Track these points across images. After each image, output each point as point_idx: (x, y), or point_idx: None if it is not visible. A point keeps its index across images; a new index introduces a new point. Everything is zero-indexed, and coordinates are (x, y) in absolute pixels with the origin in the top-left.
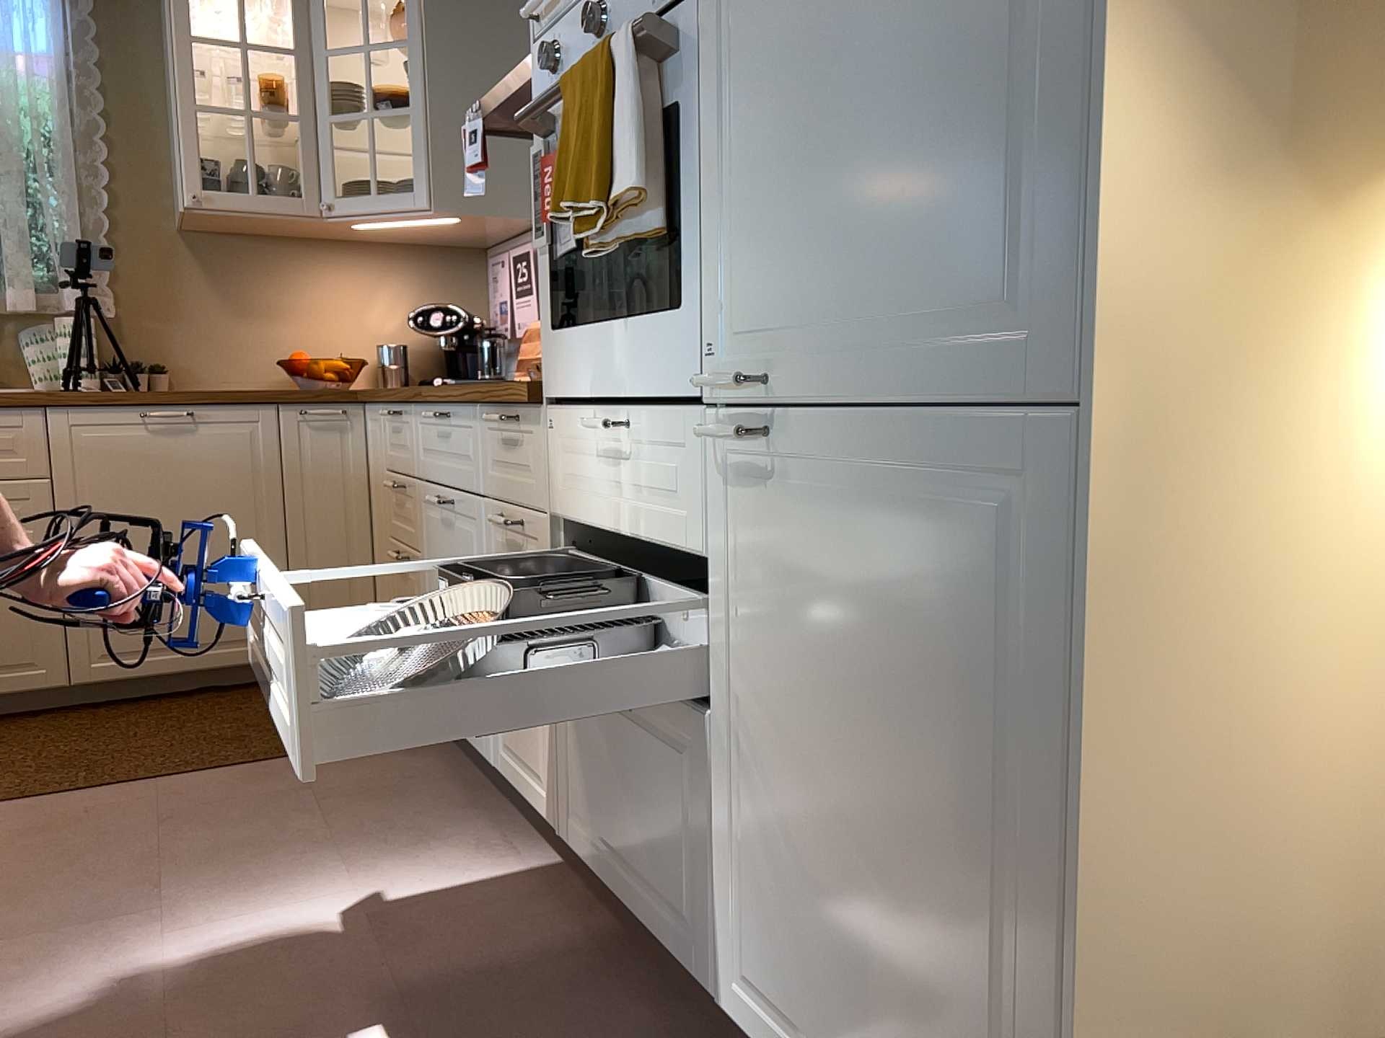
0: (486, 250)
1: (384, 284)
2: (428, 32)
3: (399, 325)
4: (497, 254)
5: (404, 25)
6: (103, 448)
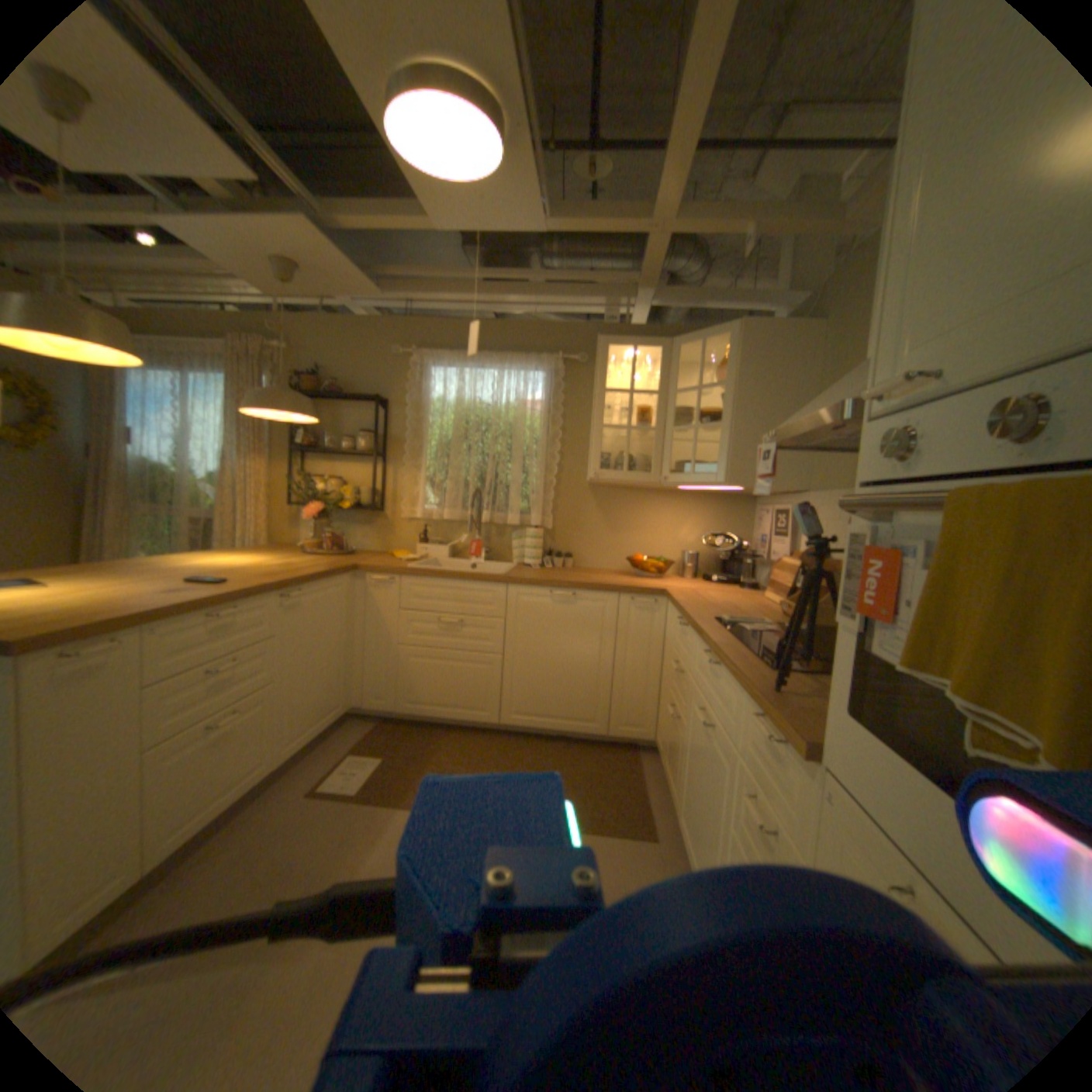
0: (756, 498)
1: (691, 516)
2: (739, 376)
3: (697, 540)
4: (764, 504)
5: (724, 373)
6: (530, 607)
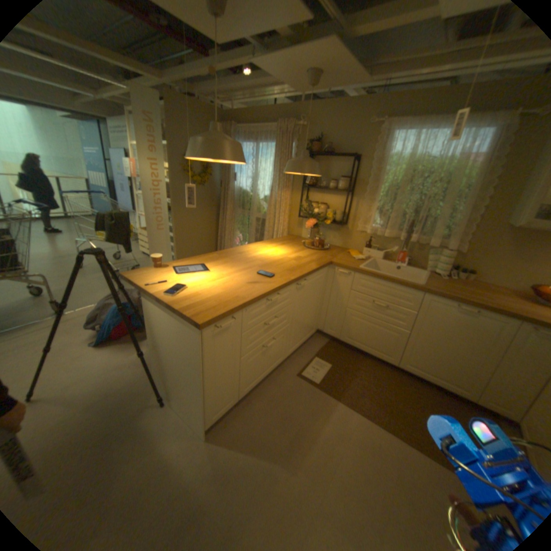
0: None
1: None
2: None
3: None
4: None
5: None
6: (440, 311)
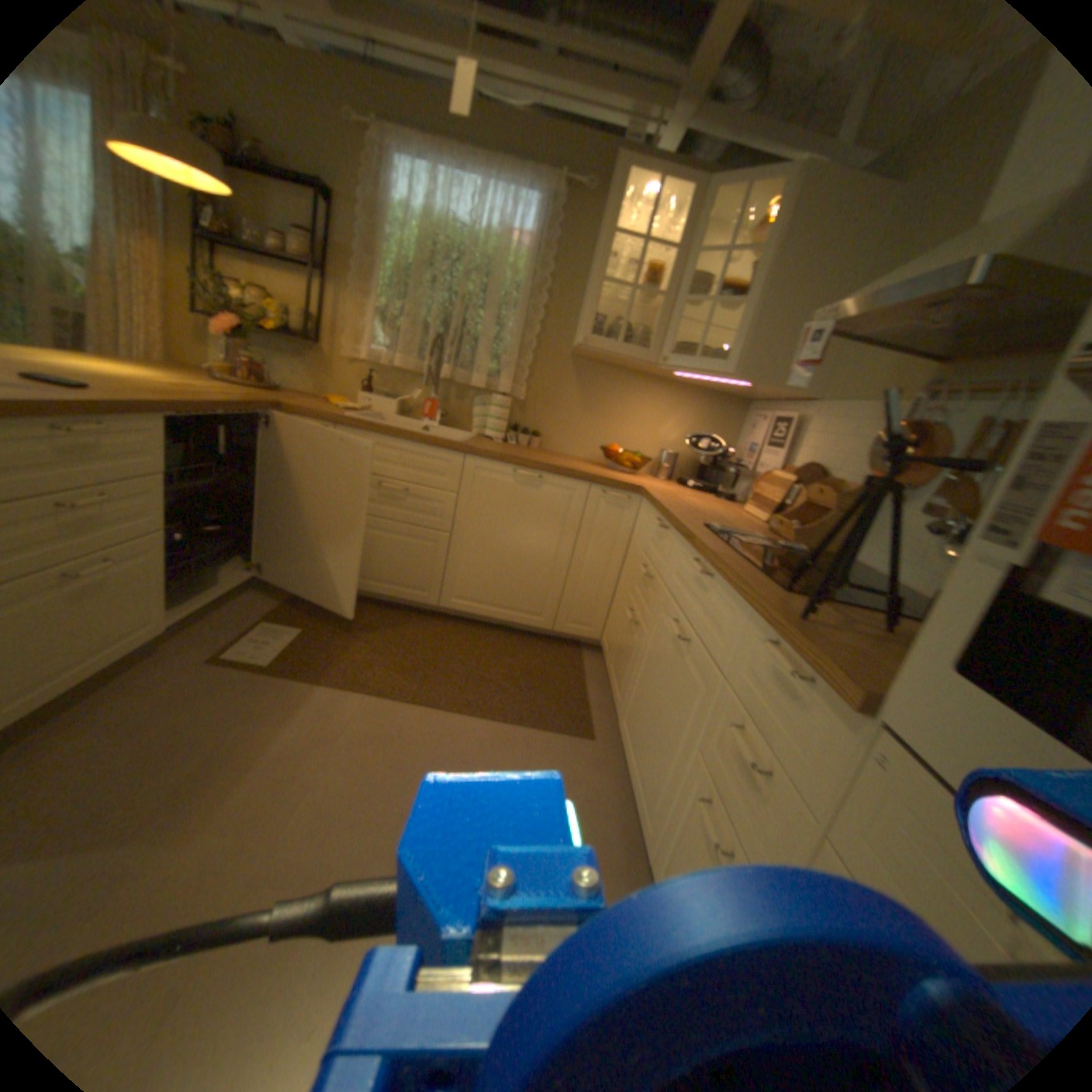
0: (752, 404)
1: (678, 412)
2: (783, 241)
3: (679, 440)
4: (760, 411)
5: (764, 235)
6: (489, 485)
